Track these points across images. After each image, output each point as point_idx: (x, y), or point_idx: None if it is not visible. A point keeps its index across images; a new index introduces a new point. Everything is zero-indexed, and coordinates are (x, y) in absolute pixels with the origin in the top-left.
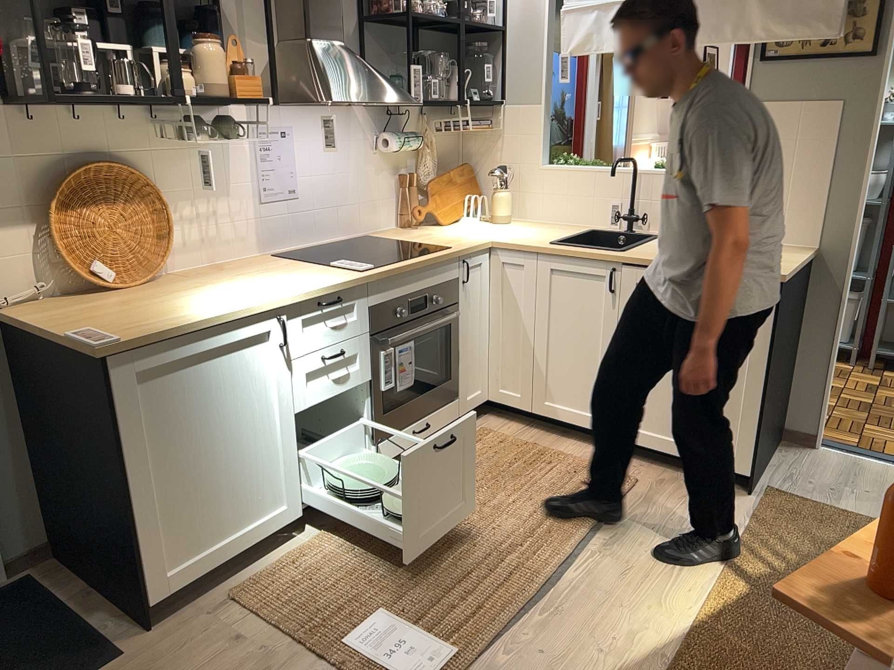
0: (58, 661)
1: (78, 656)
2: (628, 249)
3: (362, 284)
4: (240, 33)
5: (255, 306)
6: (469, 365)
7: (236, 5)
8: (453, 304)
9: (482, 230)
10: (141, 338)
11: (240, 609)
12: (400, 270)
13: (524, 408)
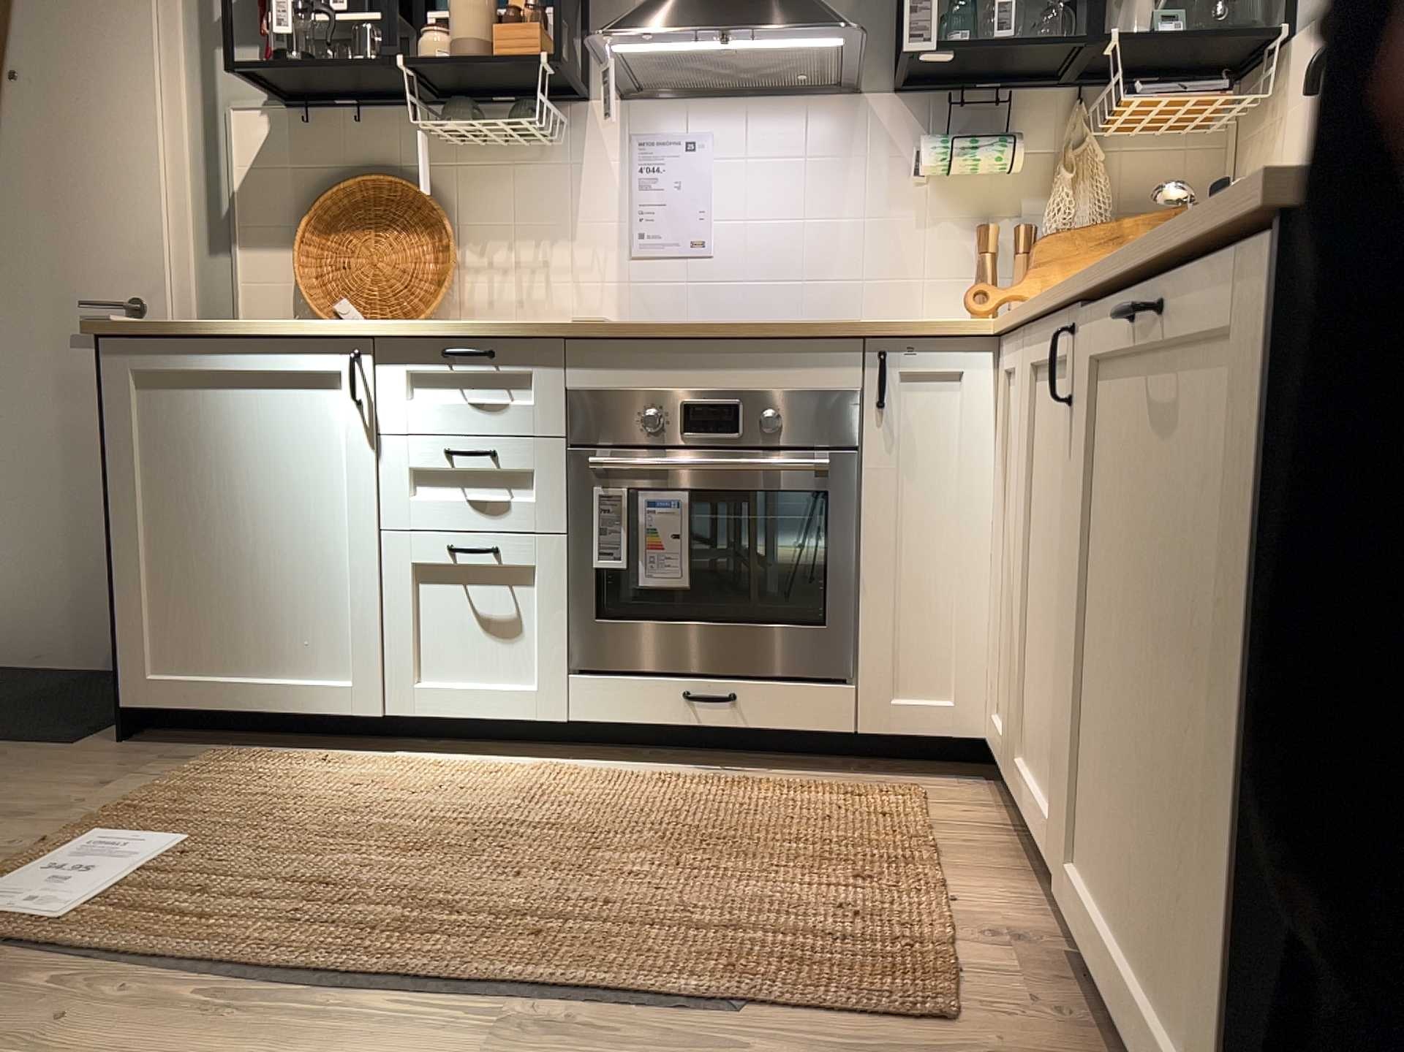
0: (57, 724)
1: (66, 729)
2: None
3: (547, 340)
4: None
5: (311, 324)
6: (906, 618)
7: None
8: (845, 451)
9: None
10: (135, 324)
11: (174, 770)
12: (647, 331)
13: (1006, 771)
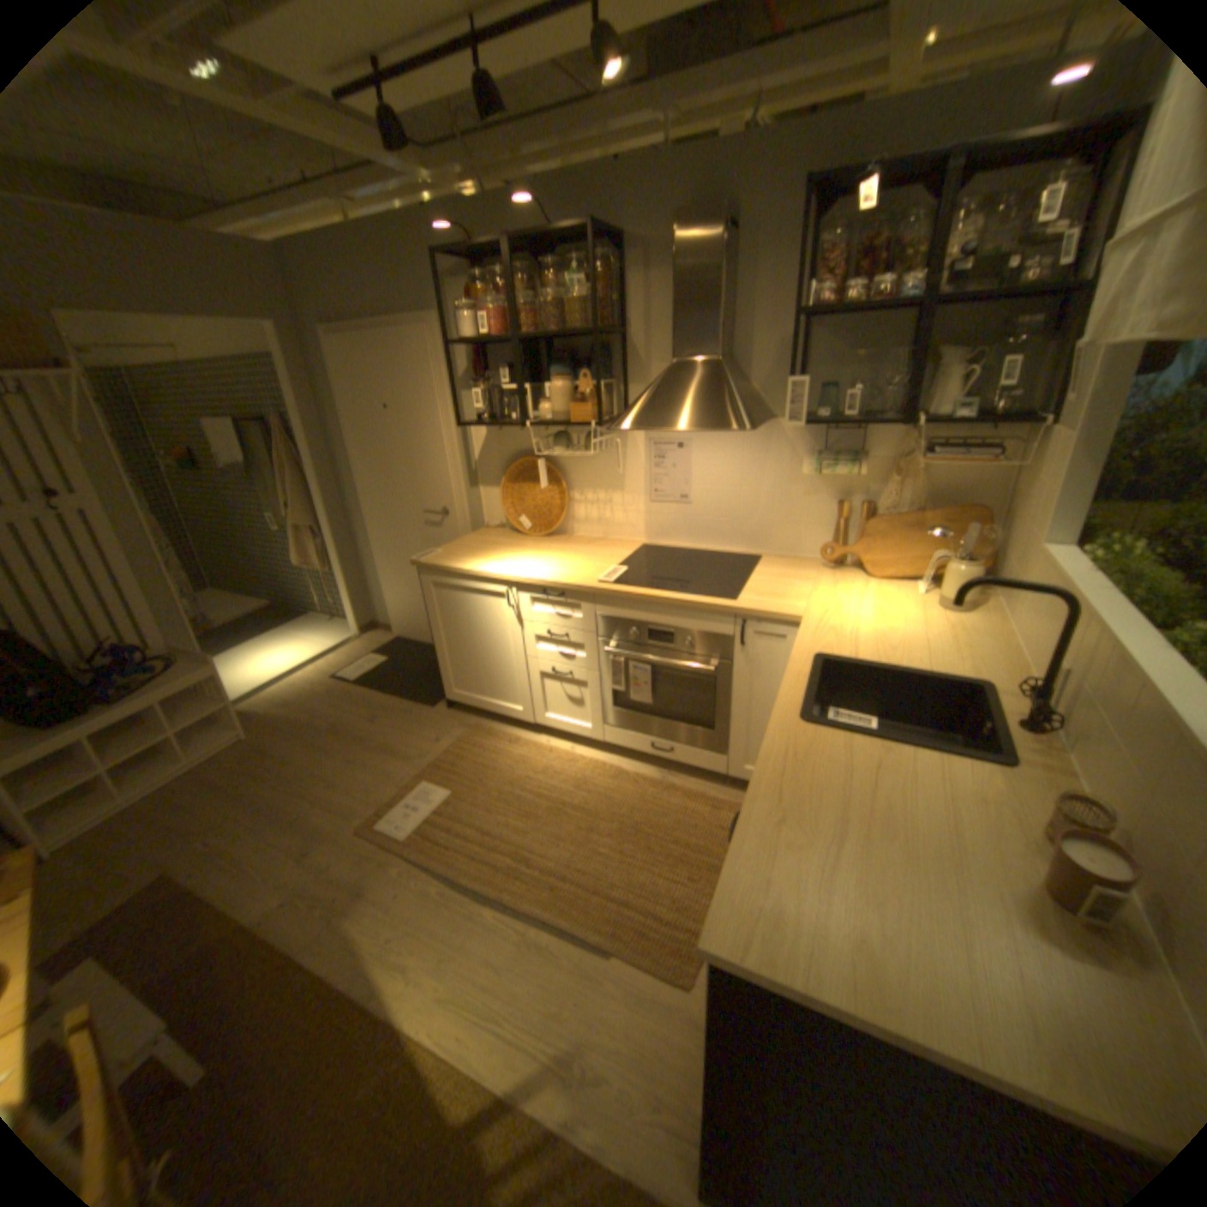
0: (430, 691)
1: (433, 695)
2: (819, 726)
3: (585, 592)
4: (644, 356)
5: (491, 573)
6: (750, 734)
7: (643, 332)
8: (723, 660)
9: (876, 602)
10: (428, 564)
11: (461, 733)
12: (628, 596)
13: None
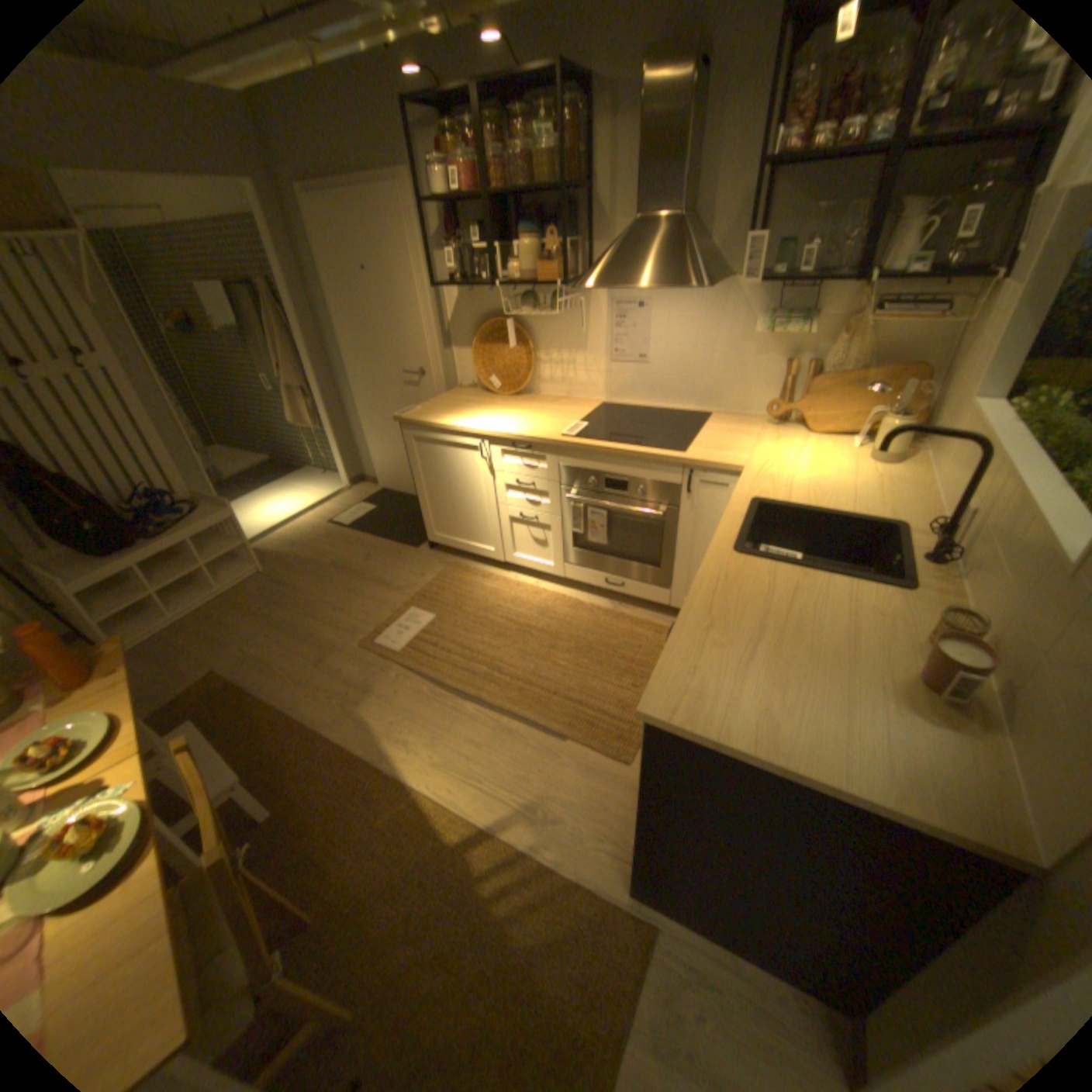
0: (414, 534)
1: (416, 538)
2: (749, 556)
3: (550, 445)
4: (609, 212)
5: (465, 427)
6: (691, 571)
7: (609, 186)
8: (670, 506)
9: (812, 455)
10: (409, 420)
11: (442, 569)
12: (588, 448)
13: None
